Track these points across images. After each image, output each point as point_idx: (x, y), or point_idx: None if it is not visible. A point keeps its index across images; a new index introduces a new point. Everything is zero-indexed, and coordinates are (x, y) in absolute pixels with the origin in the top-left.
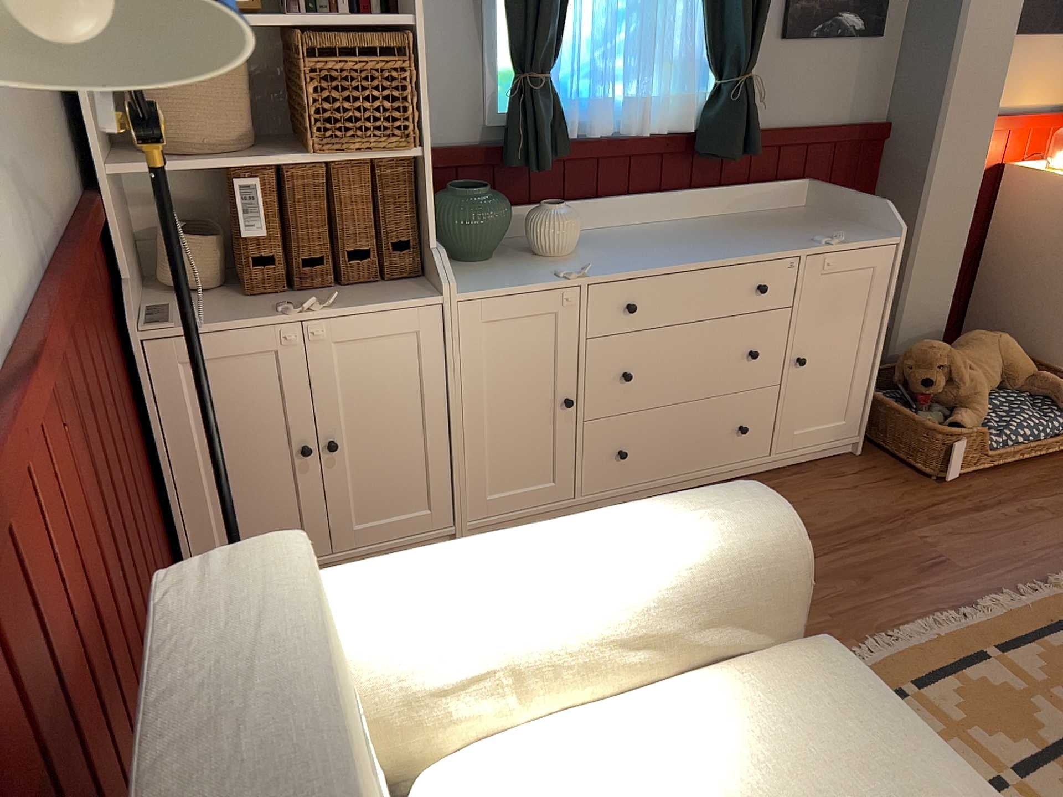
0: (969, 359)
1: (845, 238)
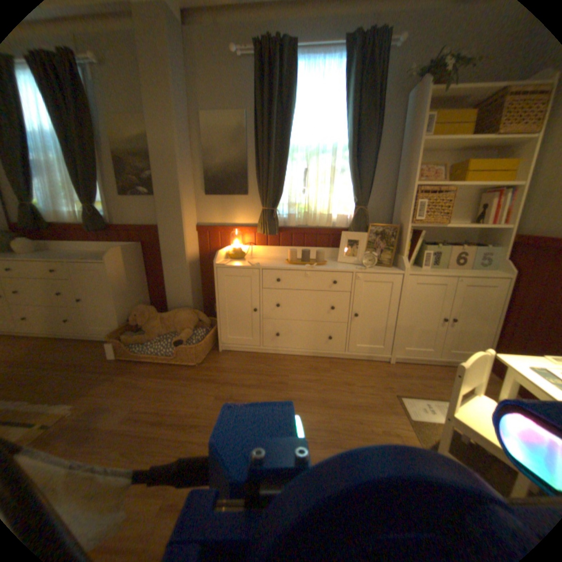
0: (162, 316)
1: (81, 258)
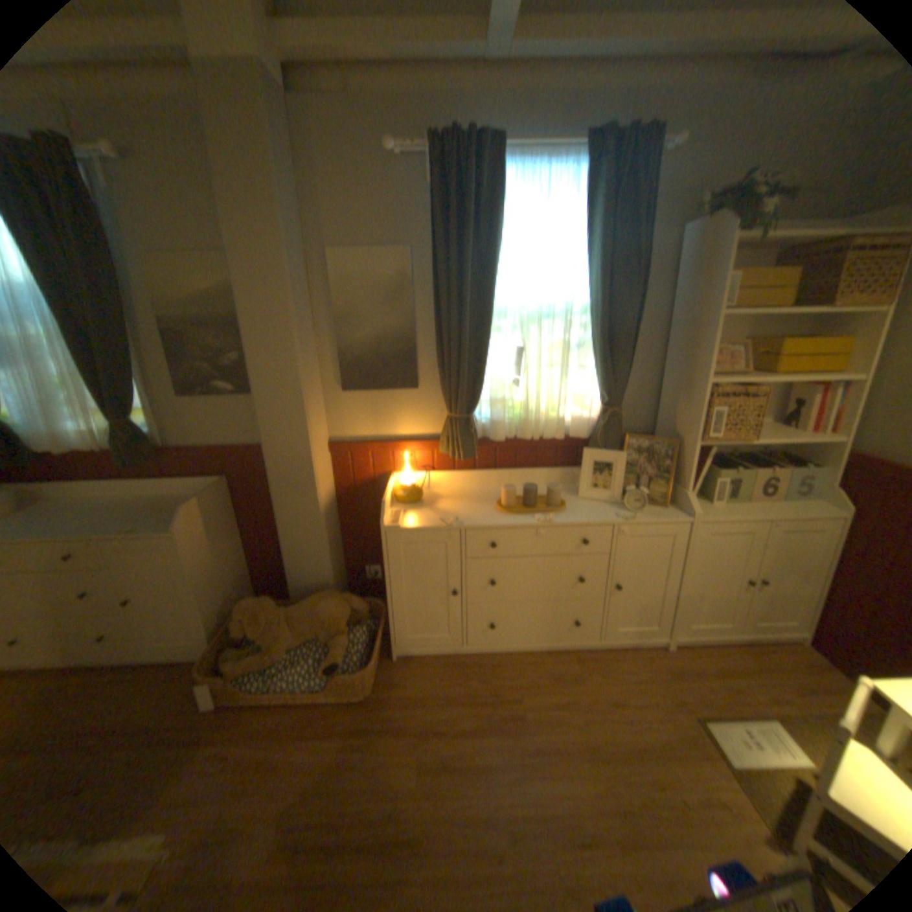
0: (286, 617)
1: (125, 533)
